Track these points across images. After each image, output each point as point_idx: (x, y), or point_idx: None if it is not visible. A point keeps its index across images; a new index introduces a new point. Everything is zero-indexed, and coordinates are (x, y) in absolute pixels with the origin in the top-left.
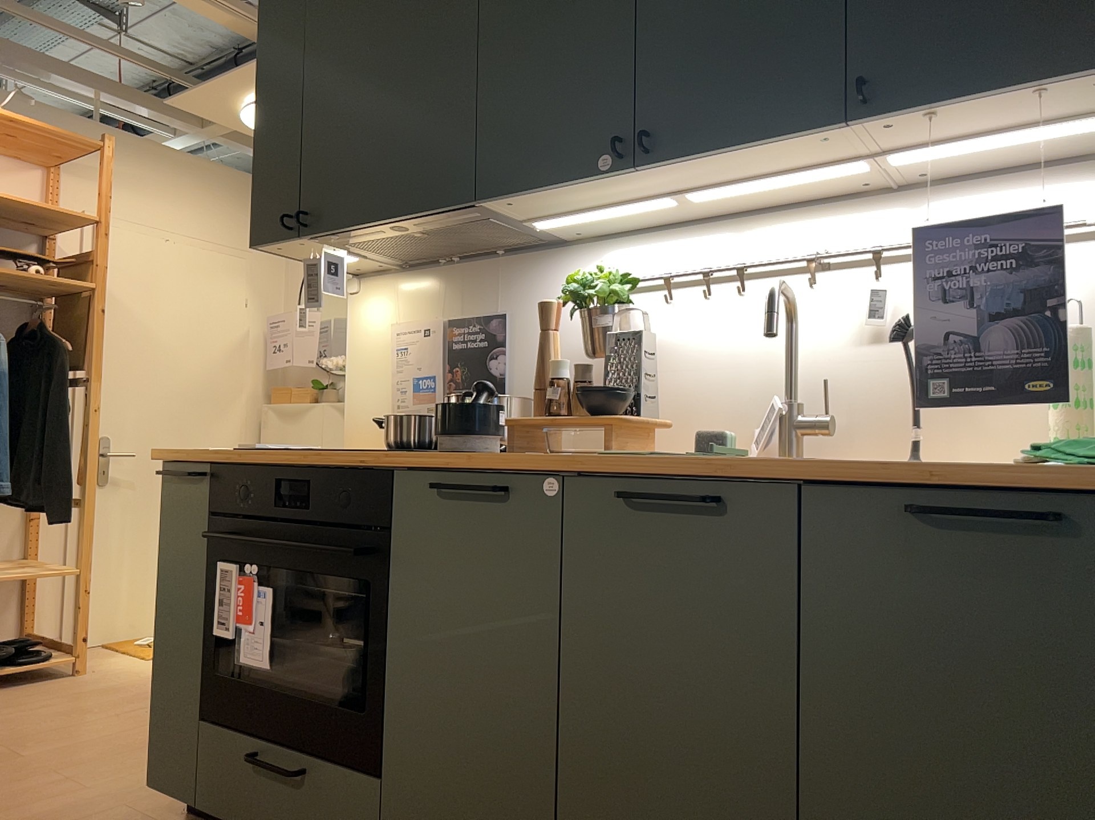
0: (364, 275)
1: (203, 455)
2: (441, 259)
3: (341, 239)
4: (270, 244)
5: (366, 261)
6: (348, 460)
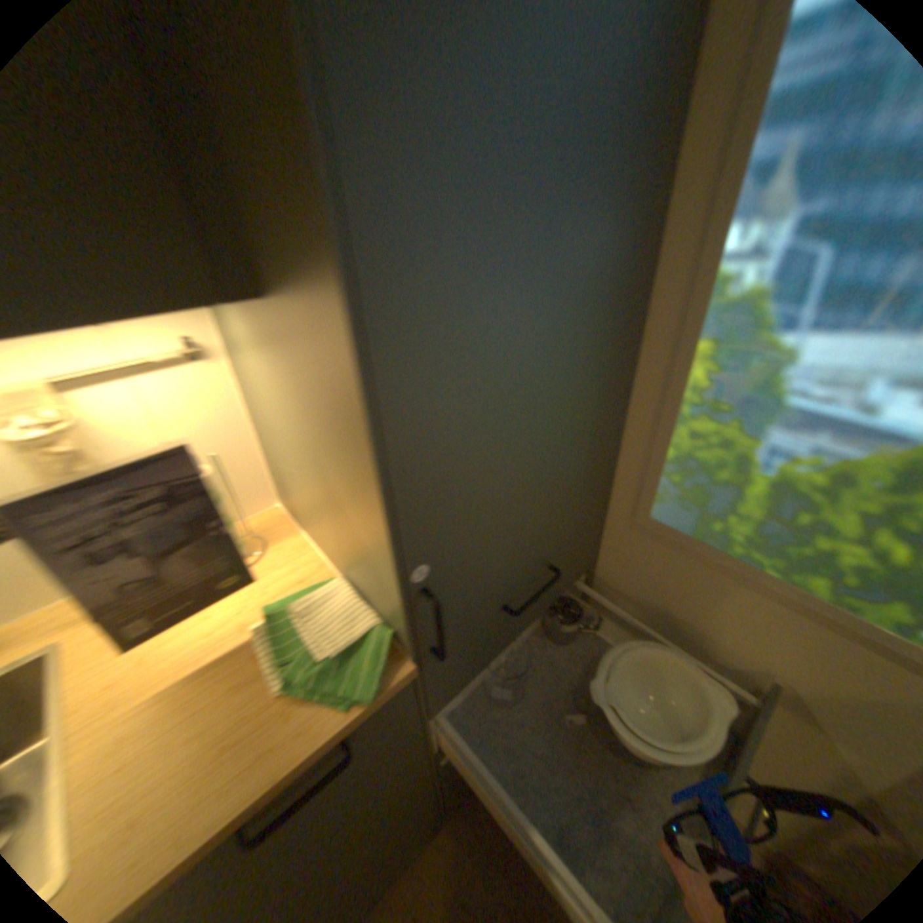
0: None
1: None
2: None
3: None
4: None
5: None
6: None
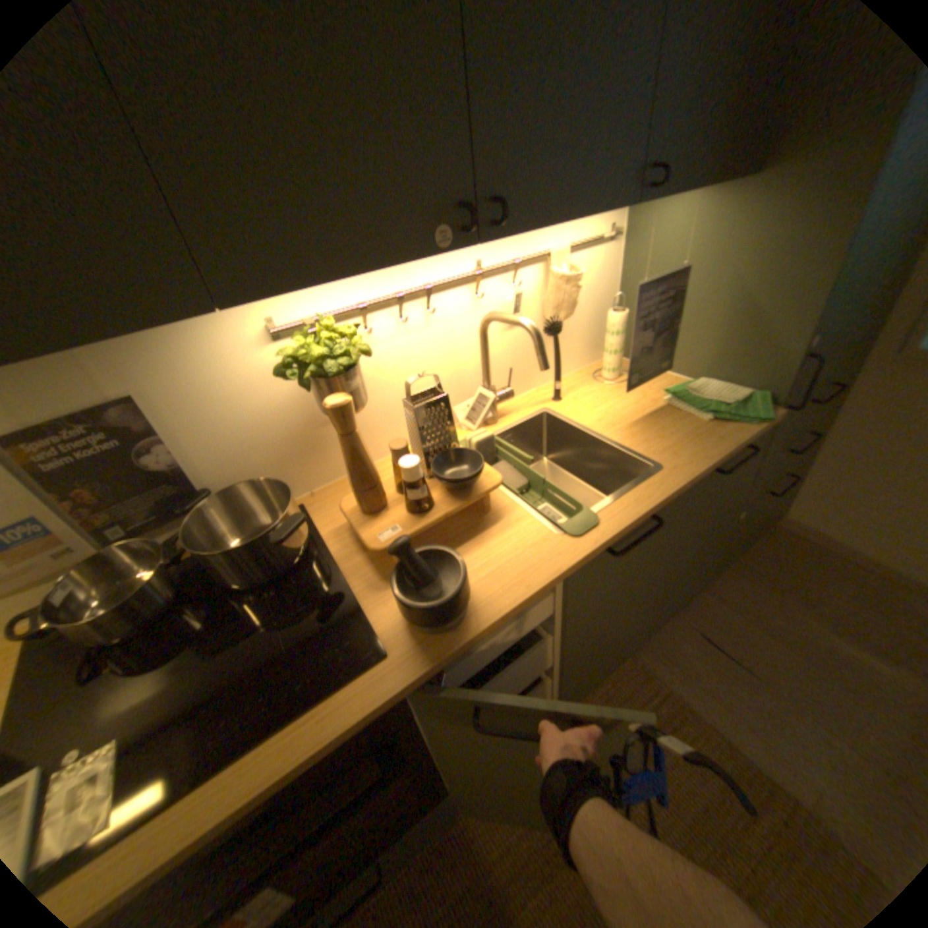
0: None
1: None
2: None
3: None
4: None
5: None
6: (324, 736)
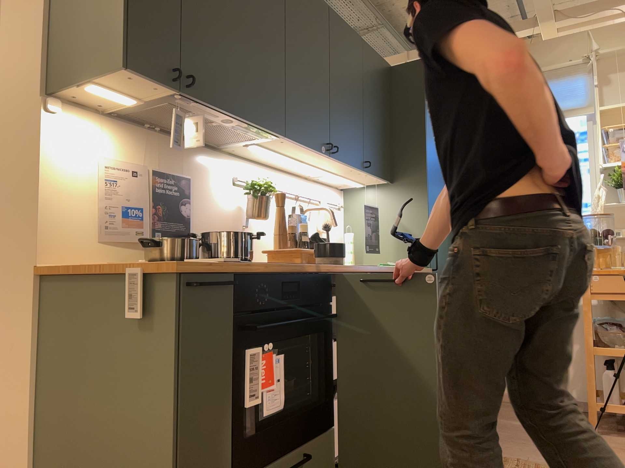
0: (60, 99)
1: (235, 267)
2: (150, 125)
3: (189, 104)
4: (140, 74)
5: (119, 104)
6: (312, 269)
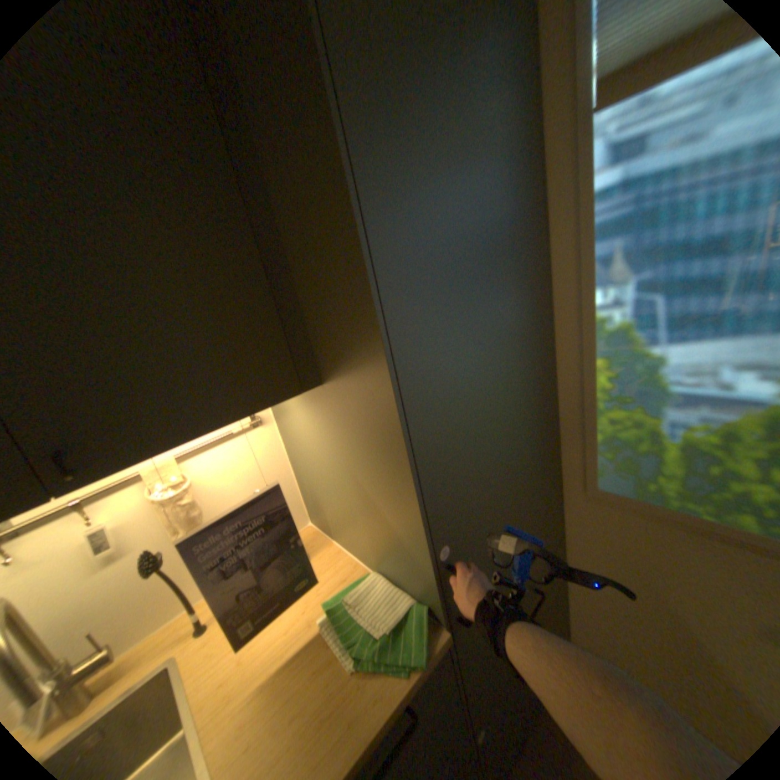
0: None
1: None
2: None
3: None
4: None
5: None
6: None
